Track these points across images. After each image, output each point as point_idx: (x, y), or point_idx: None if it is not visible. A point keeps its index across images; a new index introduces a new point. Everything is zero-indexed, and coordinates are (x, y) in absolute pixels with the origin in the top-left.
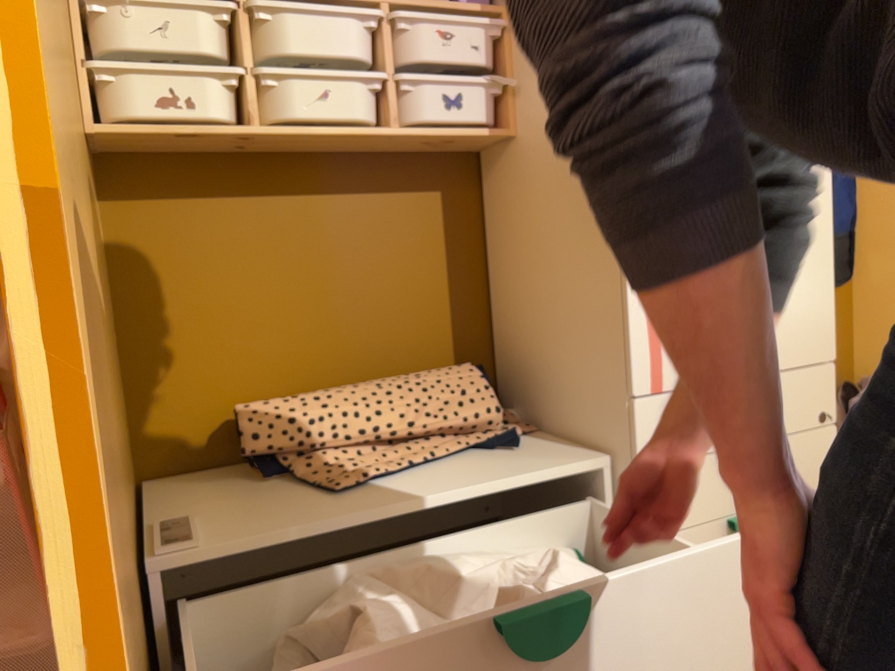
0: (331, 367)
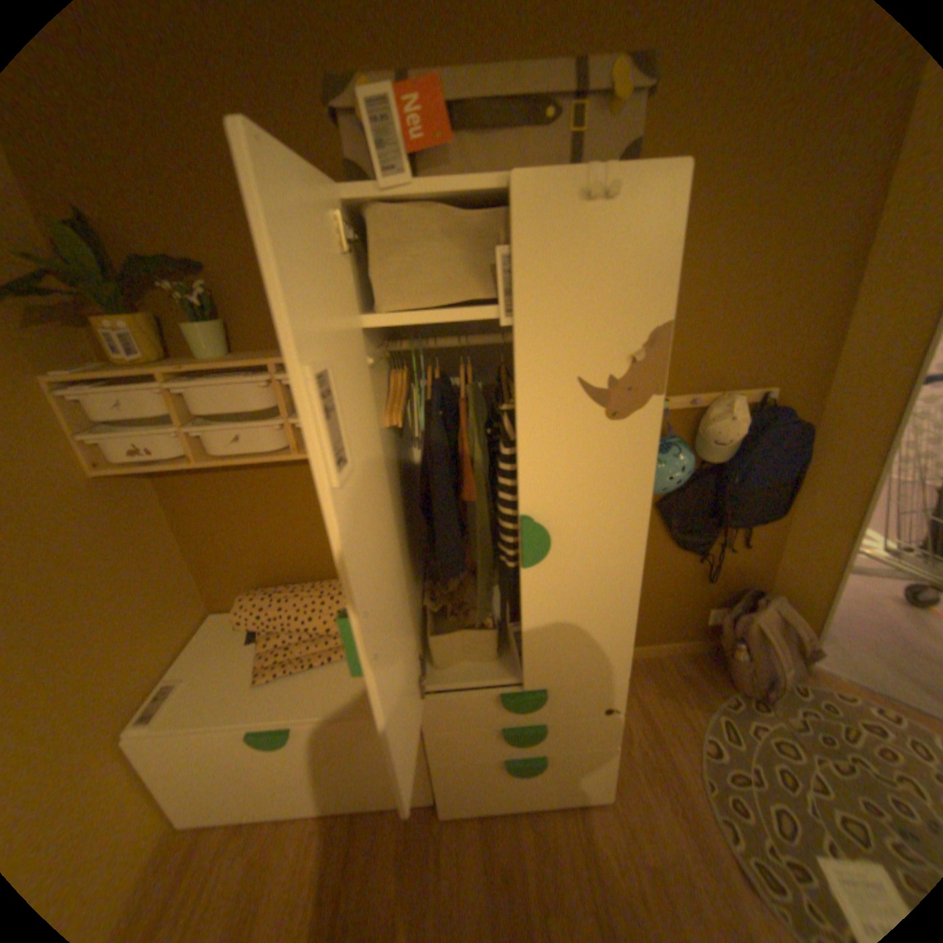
0: (308, 565)
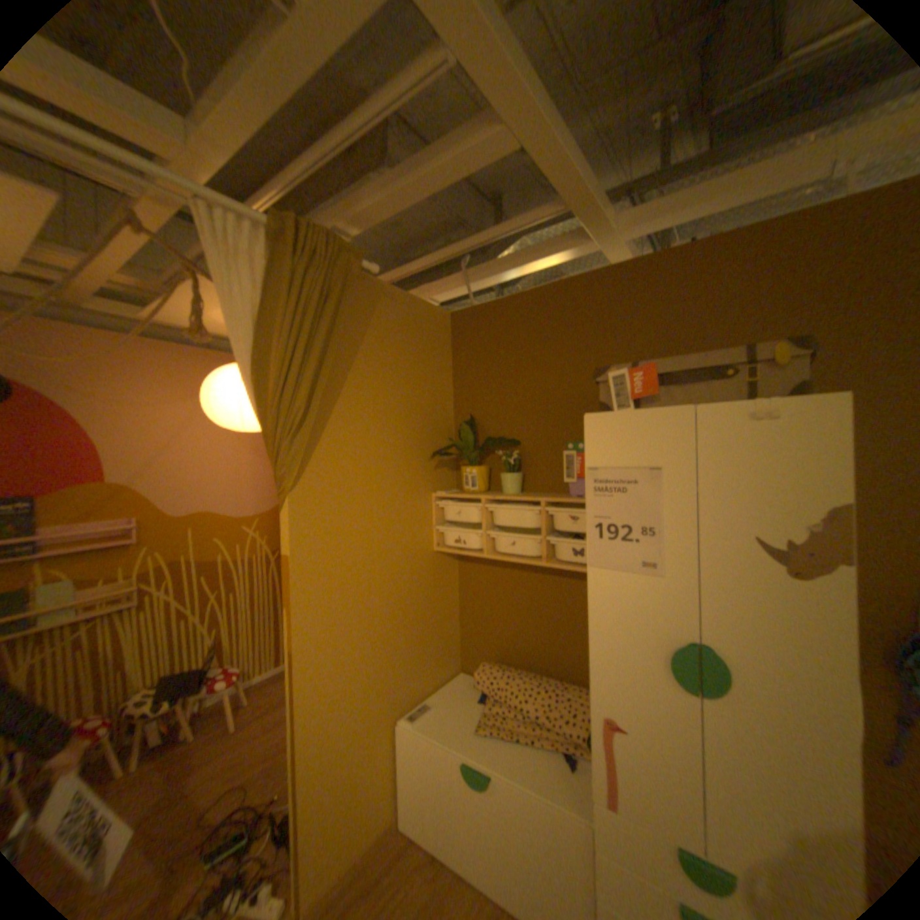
0: (535, 659)
